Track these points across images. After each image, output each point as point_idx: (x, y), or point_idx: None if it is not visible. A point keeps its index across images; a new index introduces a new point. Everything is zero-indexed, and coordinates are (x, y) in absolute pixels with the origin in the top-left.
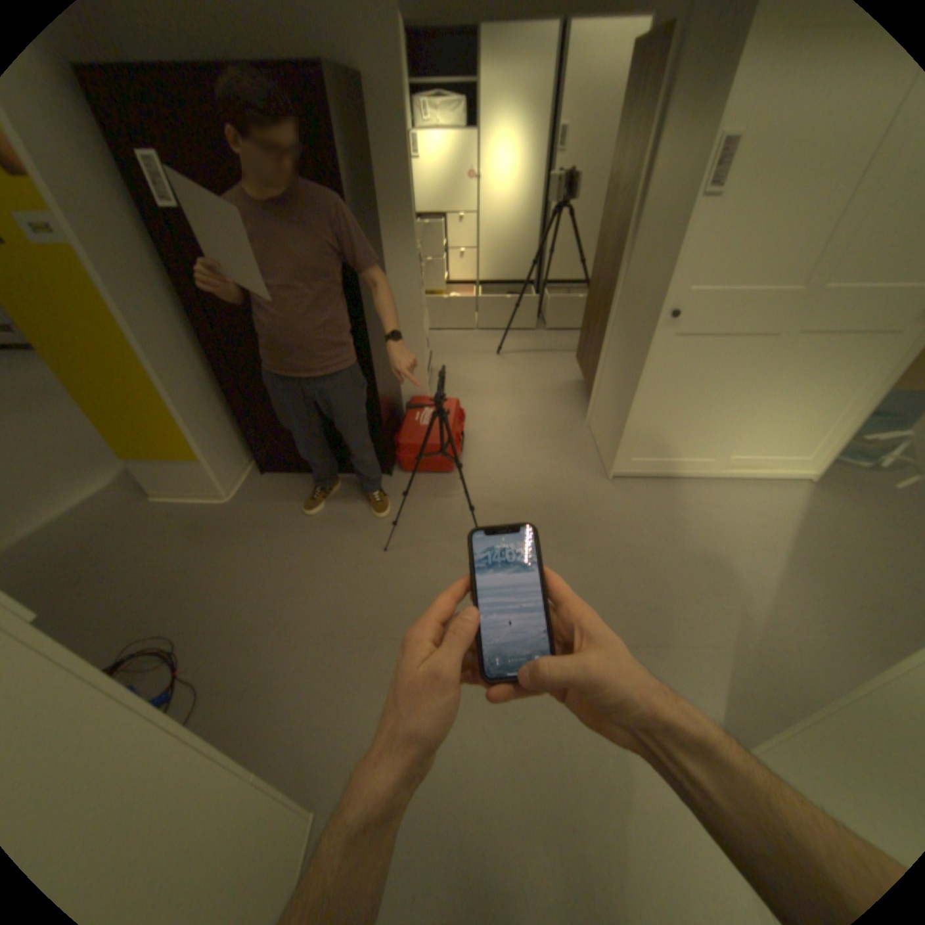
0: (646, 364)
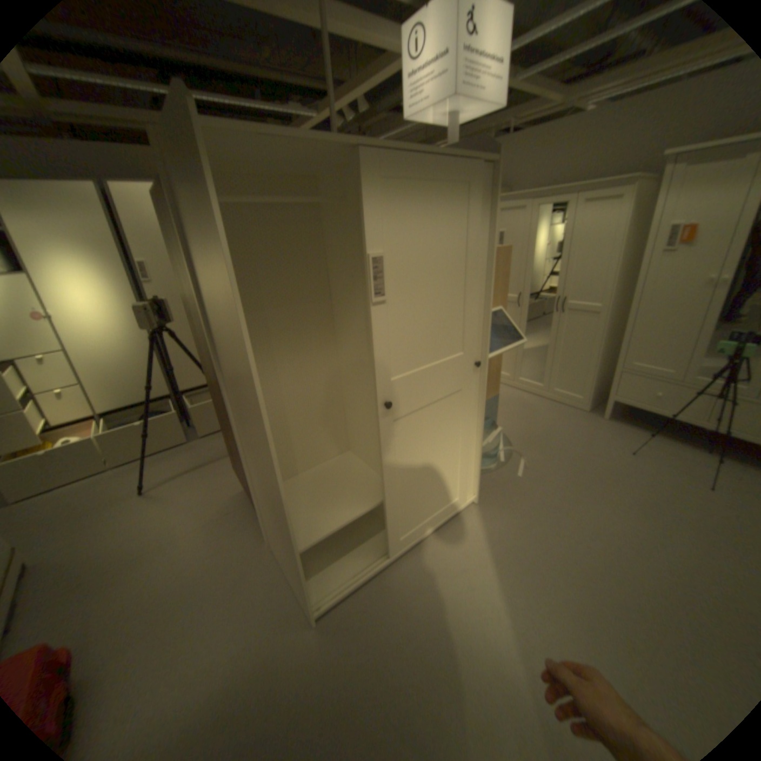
0: (283, 505)
